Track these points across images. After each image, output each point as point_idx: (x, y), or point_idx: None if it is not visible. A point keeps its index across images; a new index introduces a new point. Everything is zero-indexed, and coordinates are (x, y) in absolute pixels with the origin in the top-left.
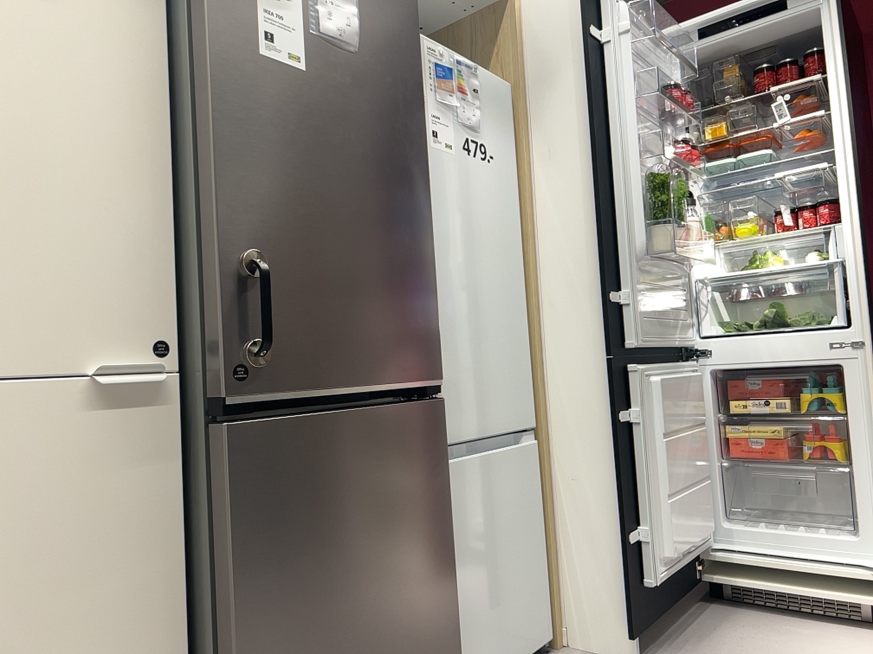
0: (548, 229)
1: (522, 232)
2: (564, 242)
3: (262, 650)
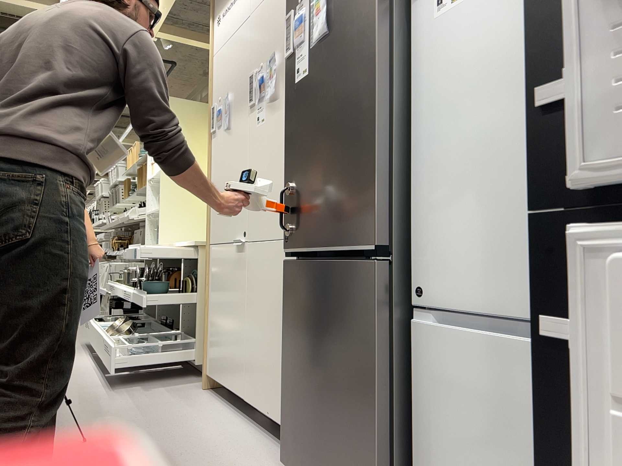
0: None
1: None
2: None
3: (288, 365)
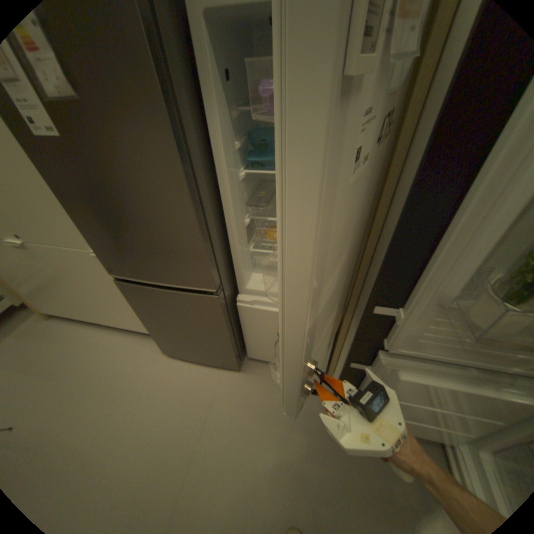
0: (398, 198)
1: (381, 186)
2: (395, 222)
3: (150, 325)
